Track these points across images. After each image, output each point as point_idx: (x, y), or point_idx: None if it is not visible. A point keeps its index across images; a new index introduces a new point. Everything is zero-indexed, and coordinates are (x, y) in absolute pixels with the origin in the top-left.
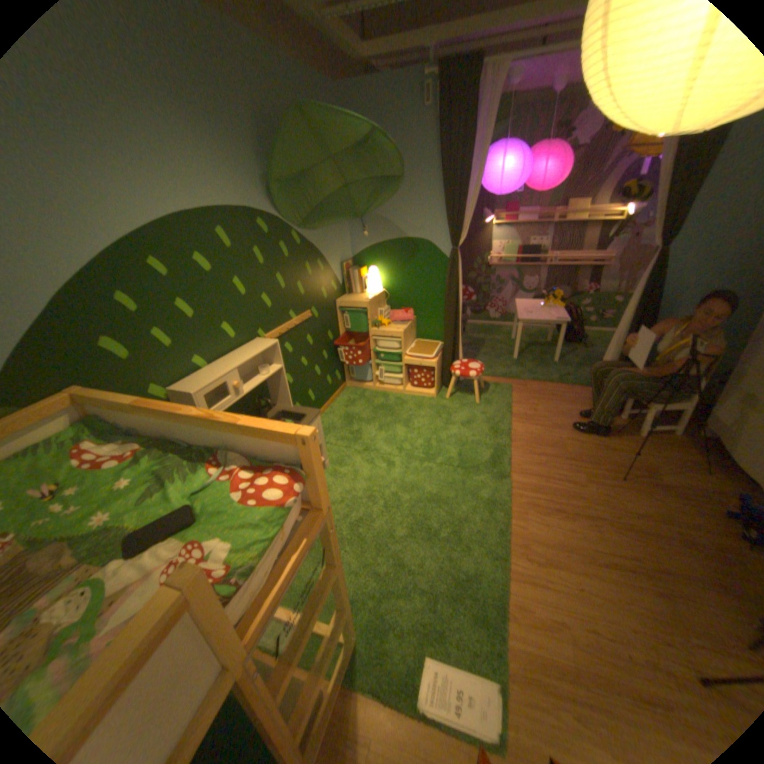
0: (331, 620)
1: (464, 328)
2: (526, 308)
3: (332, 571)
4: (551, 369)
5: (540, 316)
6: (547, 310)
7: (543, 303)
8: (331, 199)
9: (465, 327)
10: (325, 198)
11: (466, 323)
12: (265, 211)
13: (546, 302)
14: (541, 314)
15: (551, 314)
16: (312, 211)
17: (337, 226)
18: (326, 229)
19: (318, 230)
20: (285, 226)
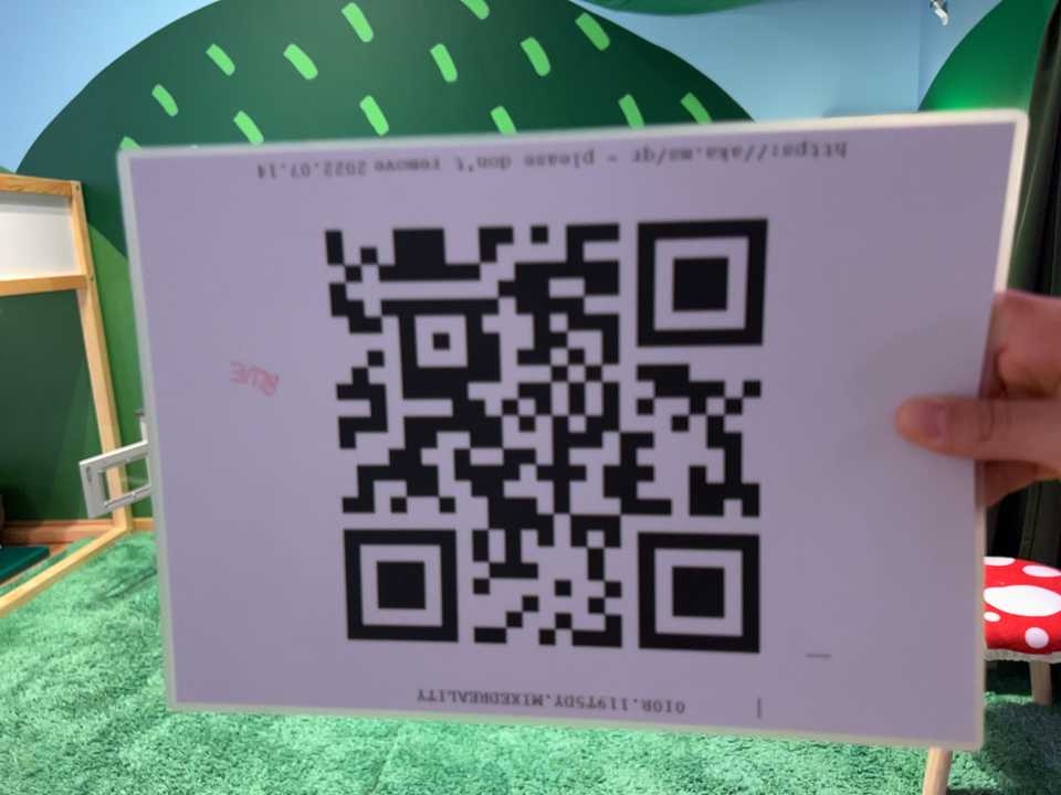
0: None
1: None
2: None
3: None
4: None
5: None
6: None
7: None
8: None
9: None
10: None
11: None
12: None
13: None
14: None
15: None
16: None
17: (837, 2)
18: (760, 10)
19: (708, 13)
20: (557, 2)
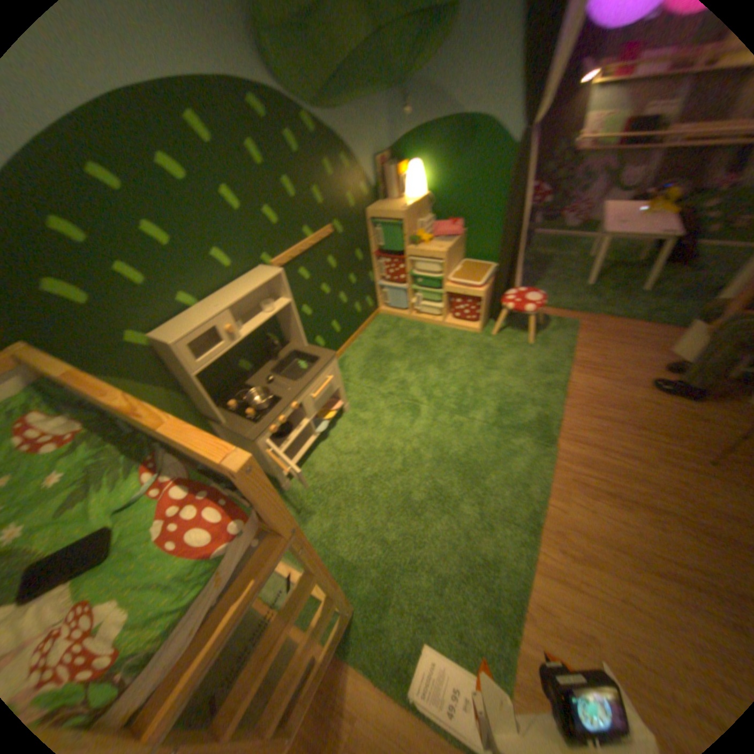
0: (320, 608)
1: (529, 241)
2: (620, 215)
3: (313, 578)
4: (638, 301)
5: (639, 228)
6: (651, 217)
7: (646, 207)
8: (356, 57)
9: (530, 239)
10: (347, 55)
11: (532, 235)
12: (257, 82)
13: (651, 206)
14: (640, 224)
15: (655, 224)
16: (329, 79)
17: (368, 101)
18: (351, 106)
19: (339, 109)
20: (290, 106)
